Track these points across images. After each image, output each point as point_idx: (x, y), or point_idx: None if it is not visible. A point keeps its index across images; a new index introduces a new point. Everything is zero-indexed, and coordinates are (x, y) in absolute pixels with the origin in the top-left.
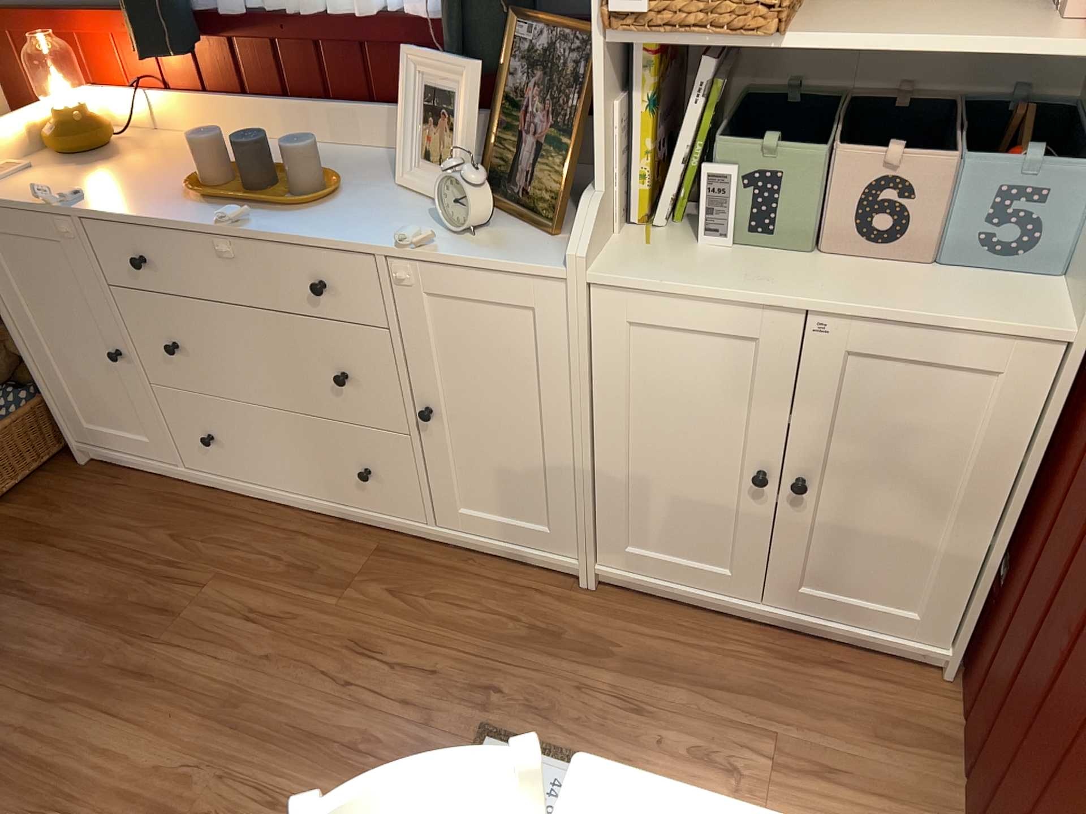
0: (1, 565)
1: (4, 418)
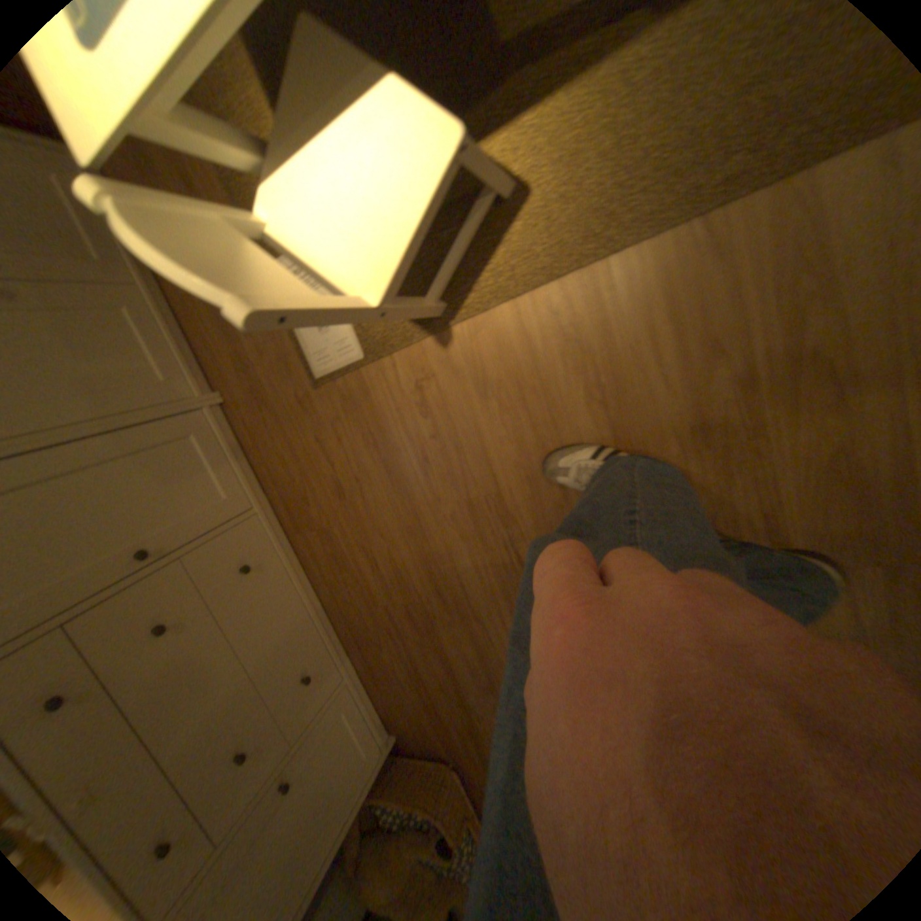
0: (461, 729)
1: (393, 815)
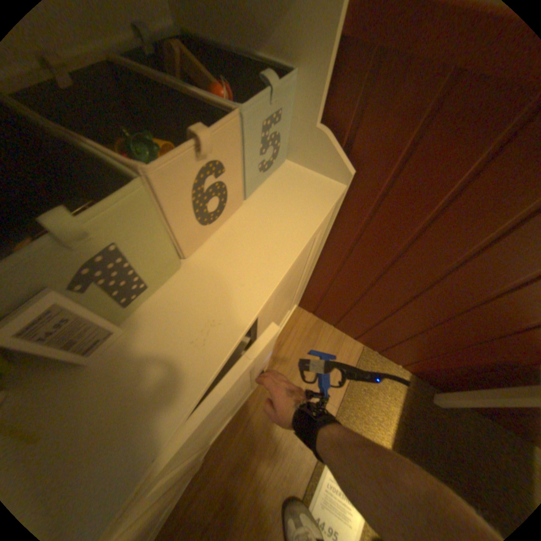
0: None
1: None
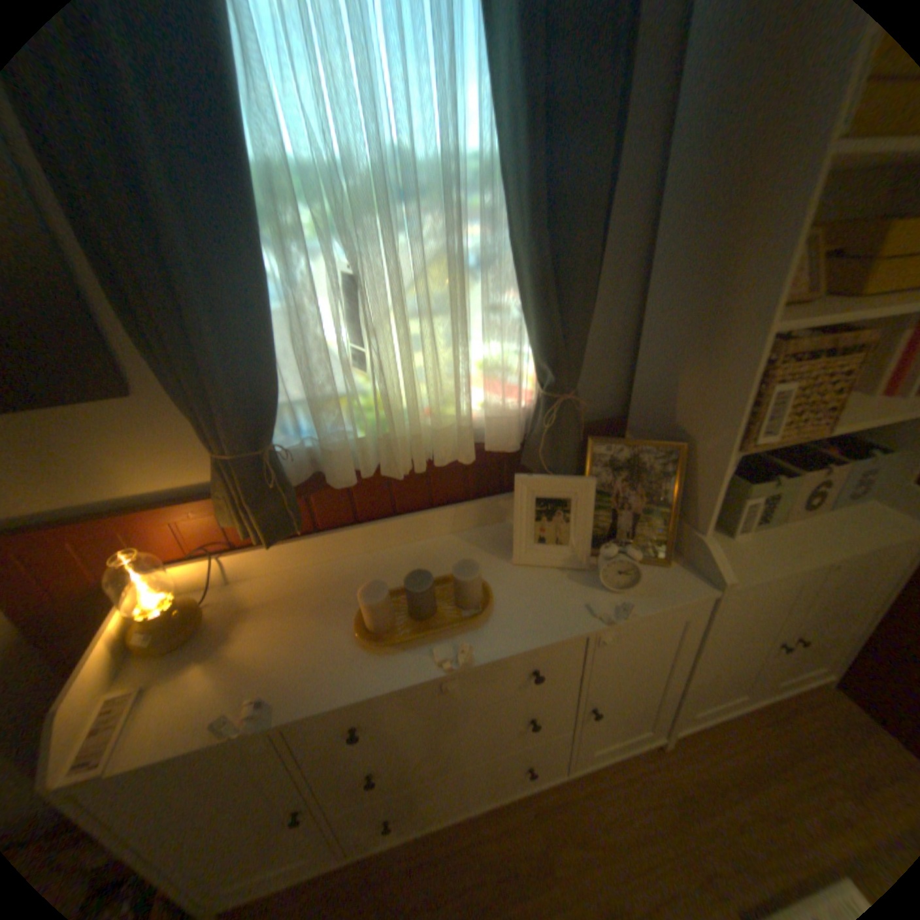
0: None
1: None
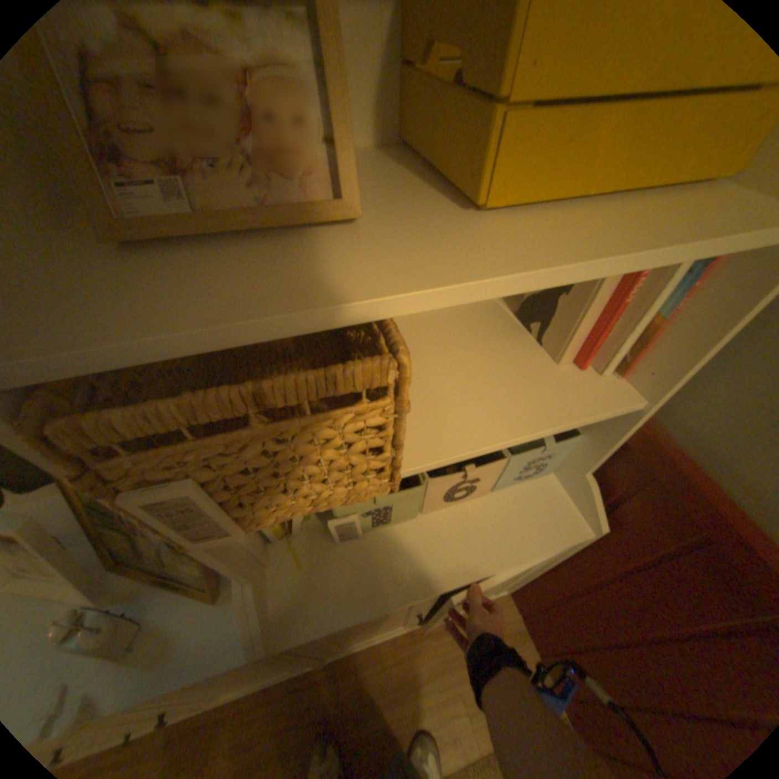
0: None
1: None
